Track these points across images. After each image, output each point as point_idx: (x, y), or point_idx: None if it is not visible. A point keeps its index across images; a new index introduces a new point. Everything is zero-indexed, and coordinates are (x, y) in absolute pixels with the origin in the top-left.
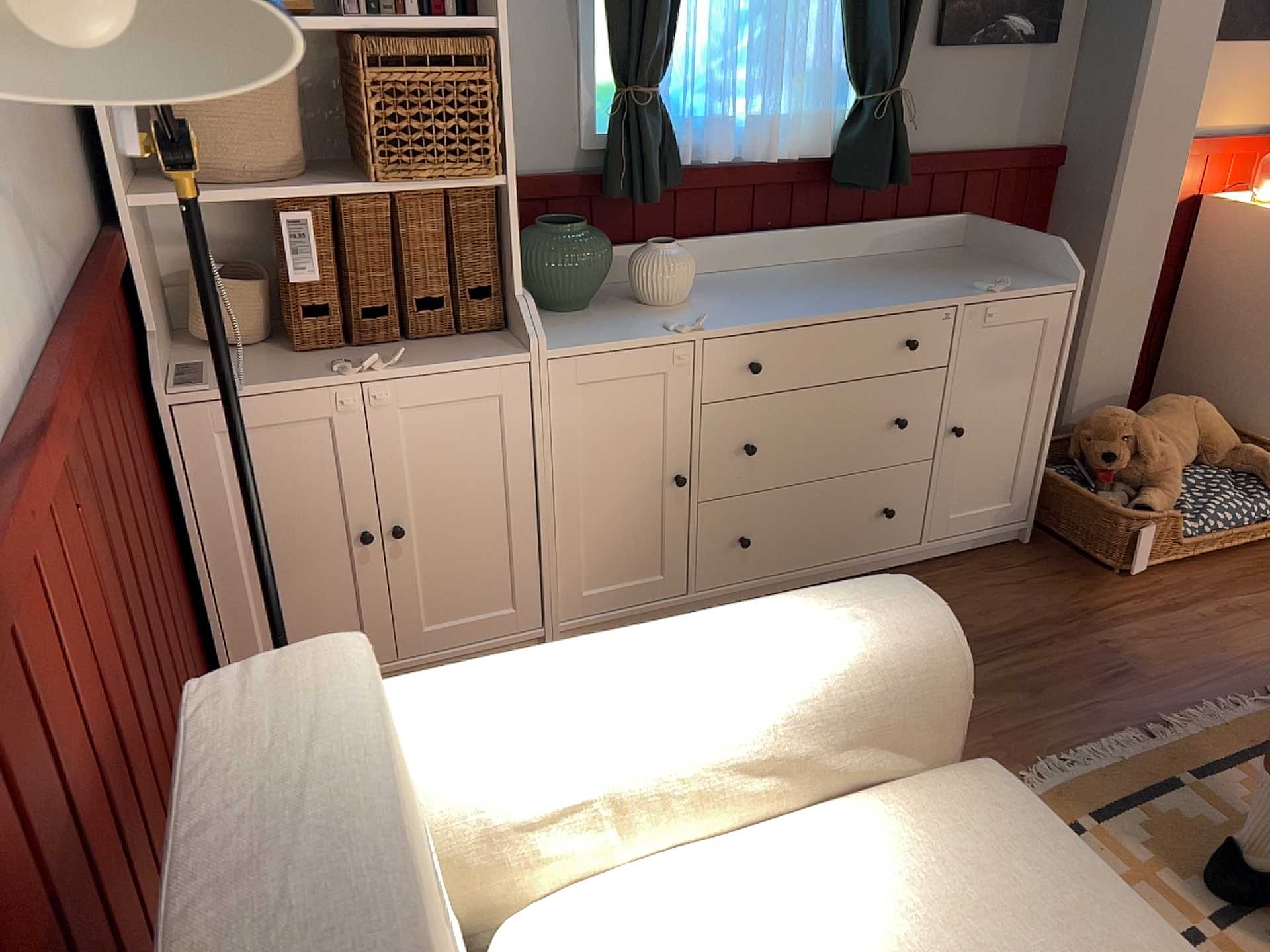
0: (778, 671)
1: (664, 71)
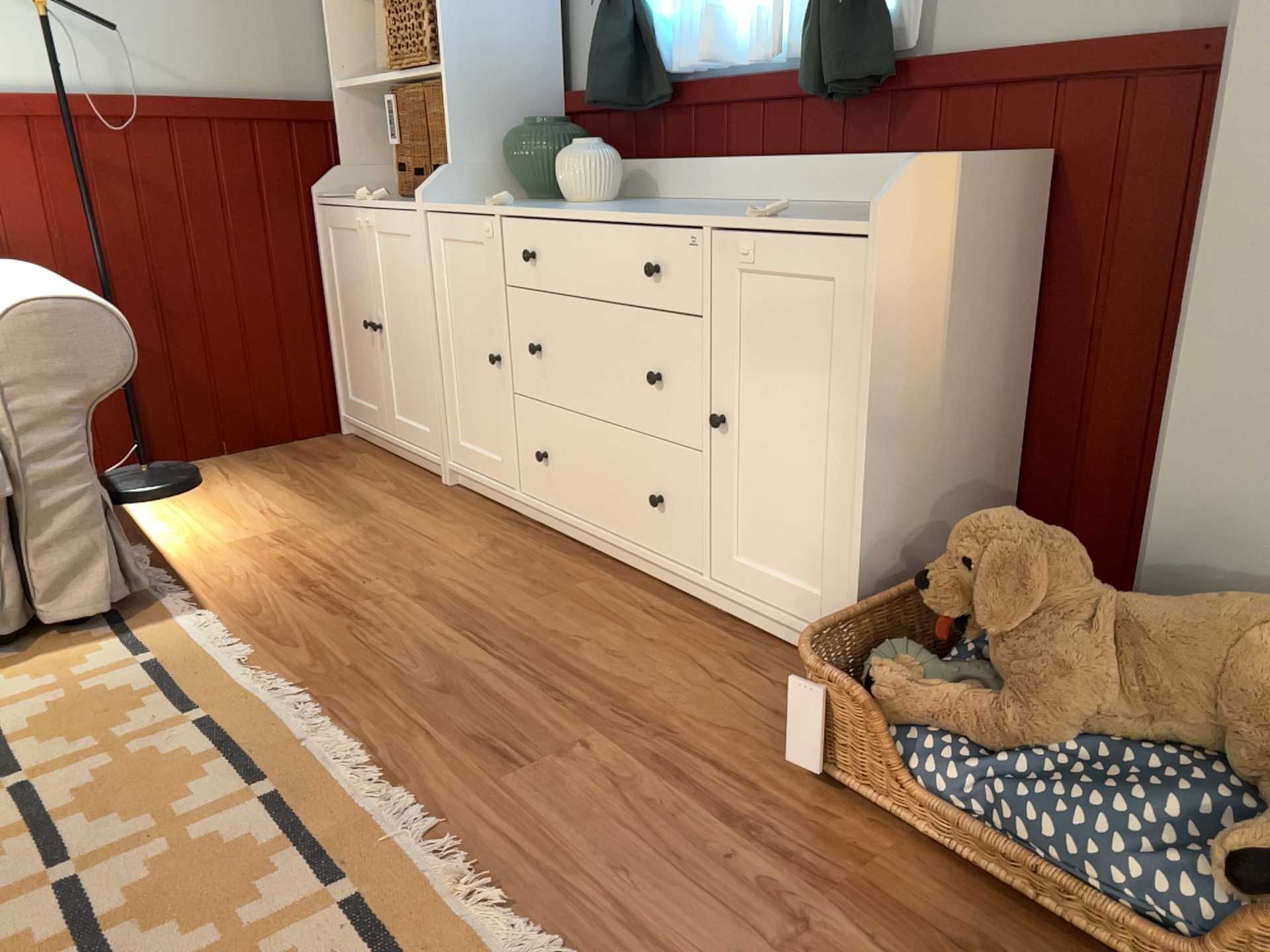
0: None
1: None
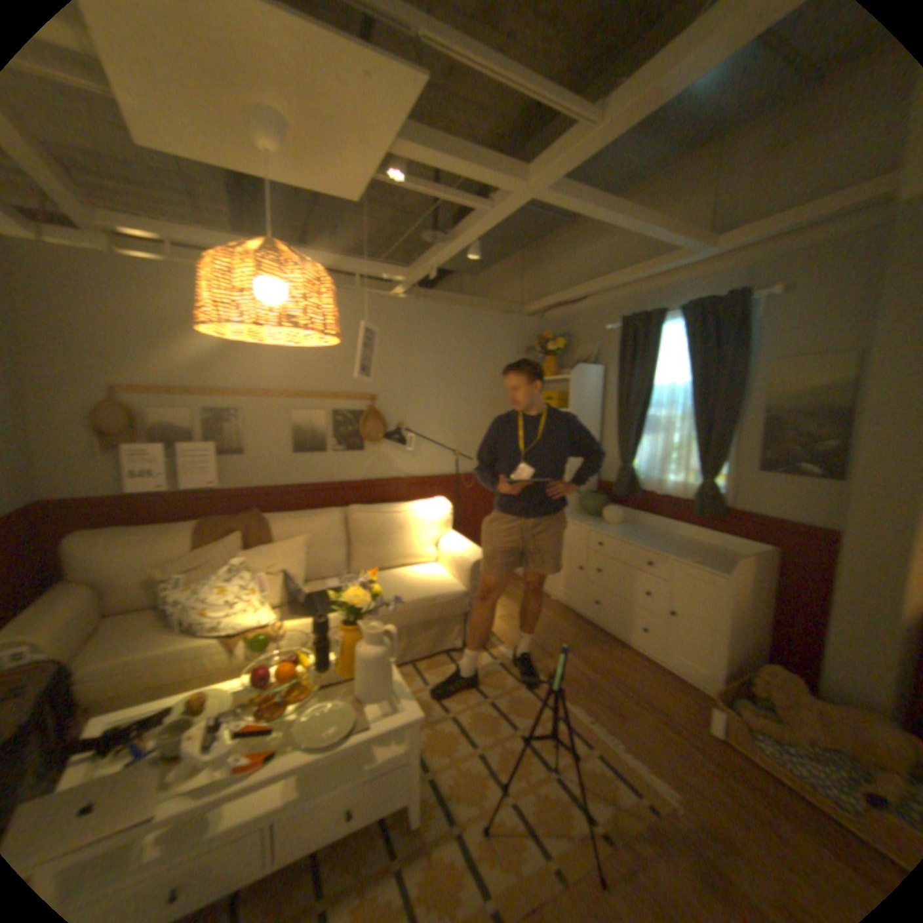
0: (456, 549)
1: (638, 461)
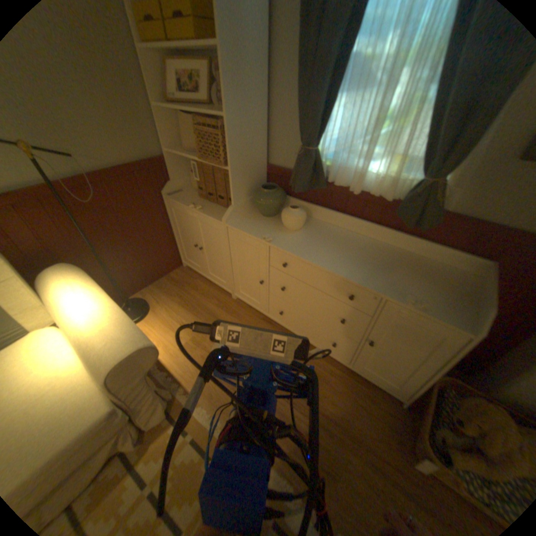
0: (82, 335)
1: (329, 140)
